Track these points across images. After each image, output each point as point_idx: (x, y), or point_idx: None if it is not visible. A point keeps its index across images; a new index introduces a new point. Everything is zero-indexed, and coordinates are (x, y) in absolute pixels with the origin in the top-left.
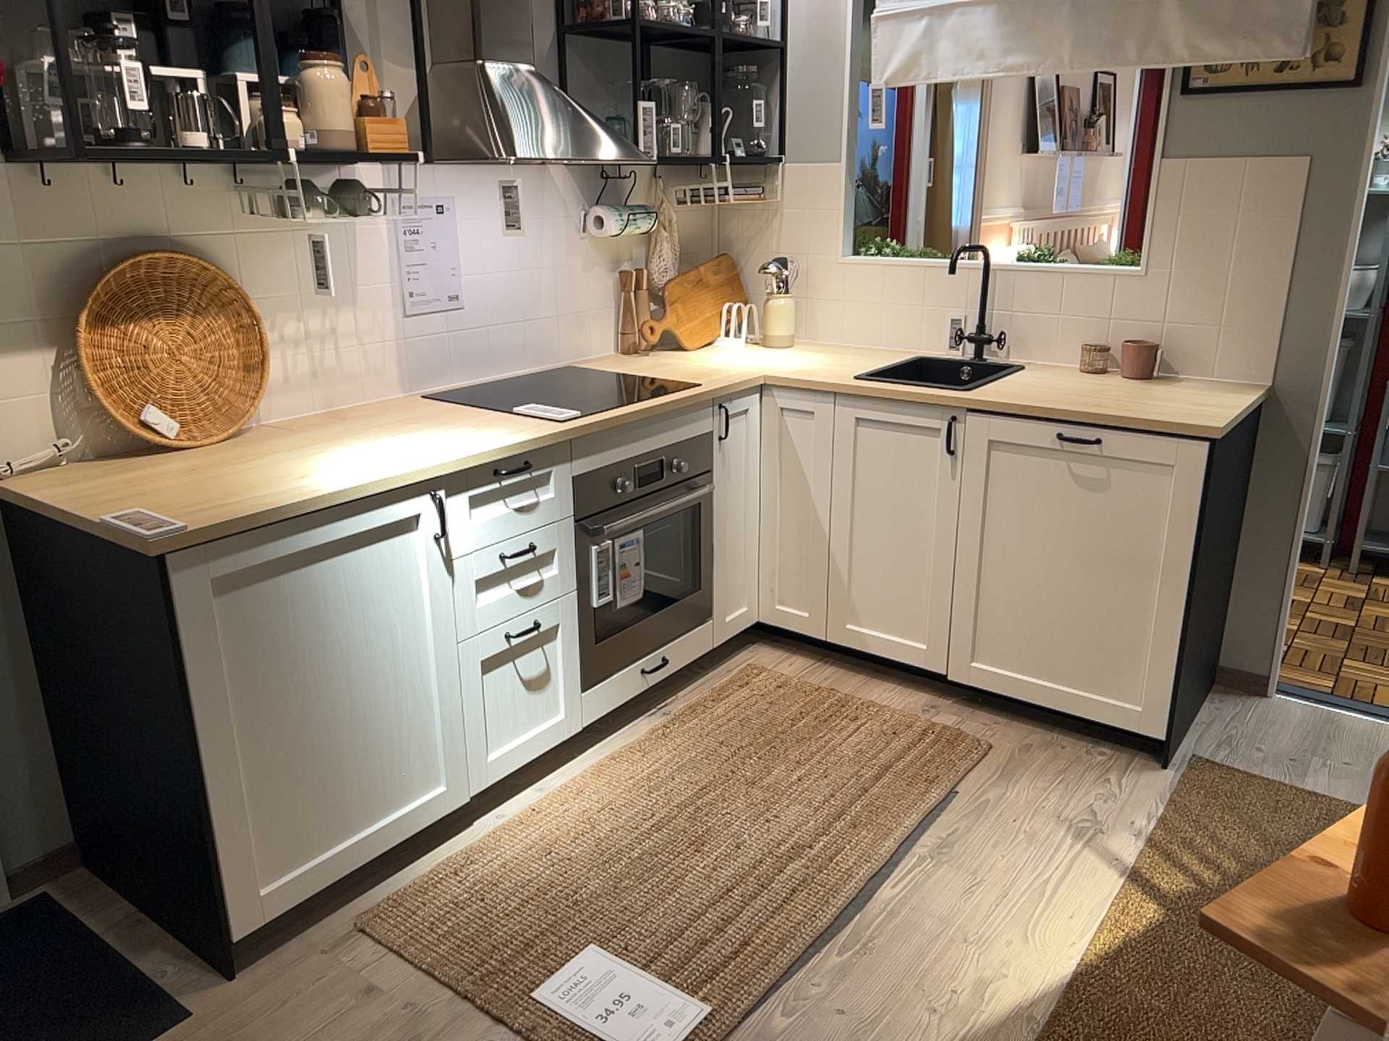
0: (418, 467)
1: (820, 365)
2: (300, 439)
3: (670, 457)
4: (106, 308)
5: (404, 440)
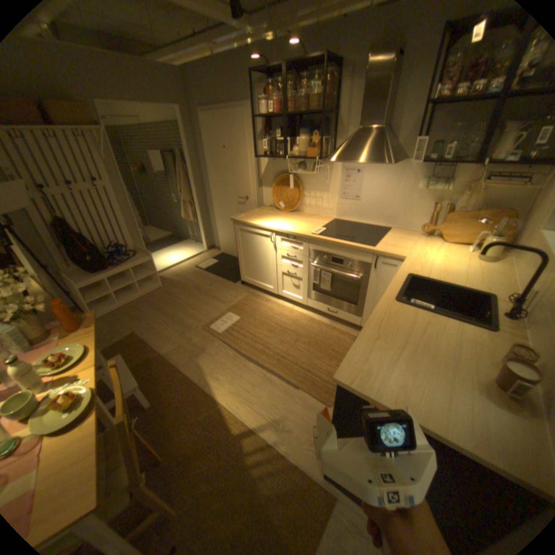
0: (269, 227)
1: (440, 268)
2: (293, 216)
3: (350, 261)
4: (279, 183)
5: (292, 223)
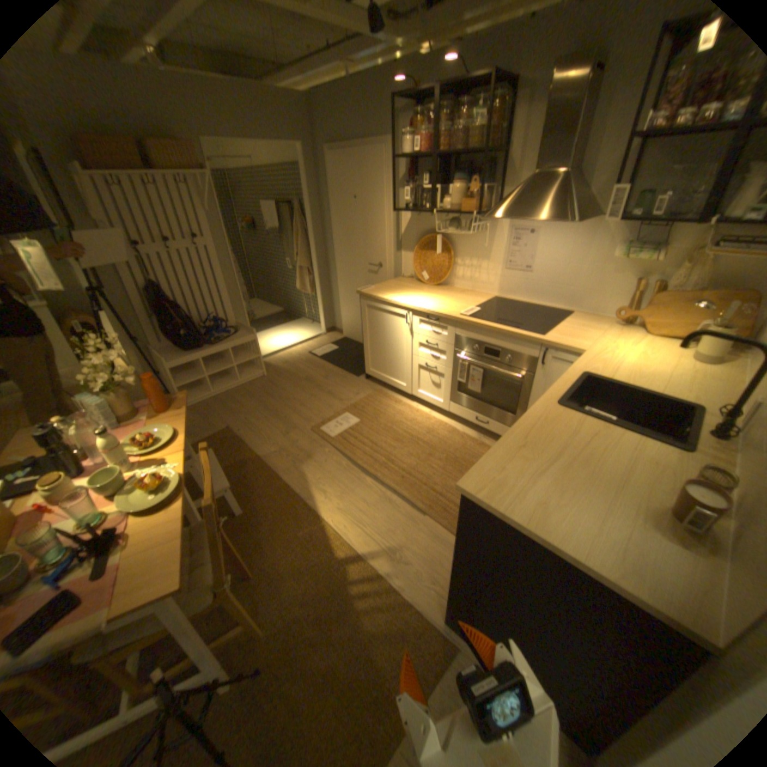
0: (405, 304)
1: (632, 368)
2: (439, 291)
3: (508, 354)
4: (423, 246)
5: (436, 300)
